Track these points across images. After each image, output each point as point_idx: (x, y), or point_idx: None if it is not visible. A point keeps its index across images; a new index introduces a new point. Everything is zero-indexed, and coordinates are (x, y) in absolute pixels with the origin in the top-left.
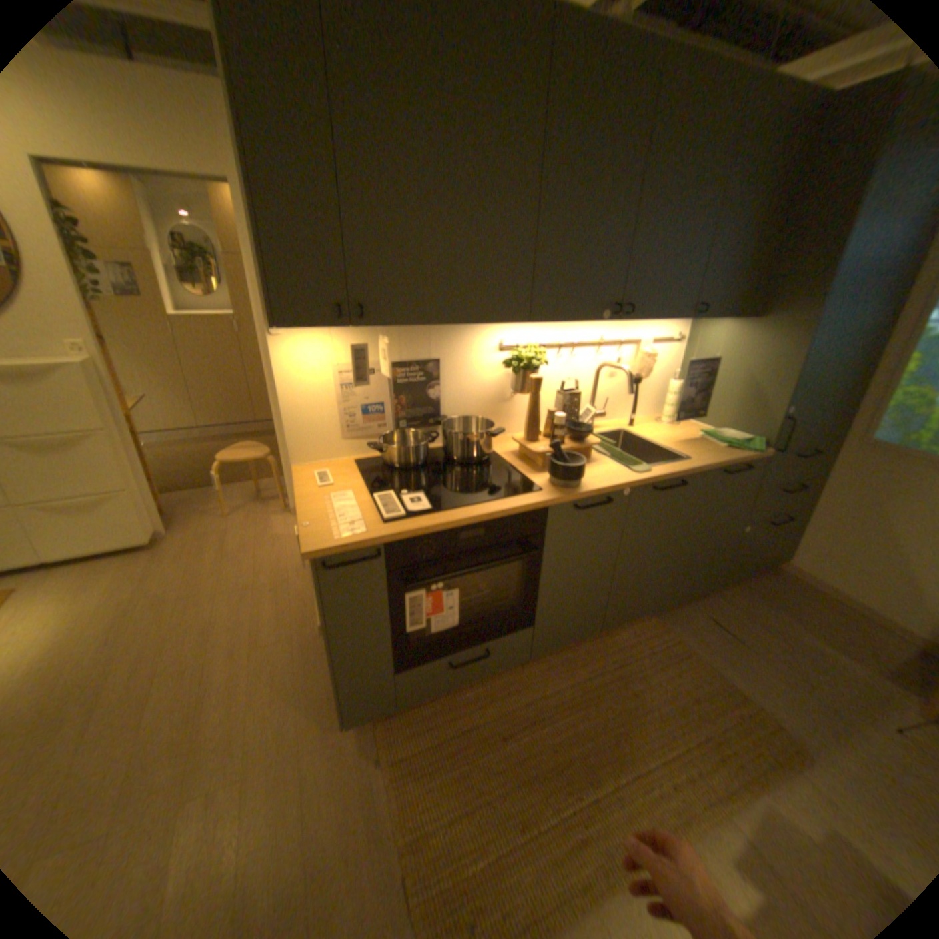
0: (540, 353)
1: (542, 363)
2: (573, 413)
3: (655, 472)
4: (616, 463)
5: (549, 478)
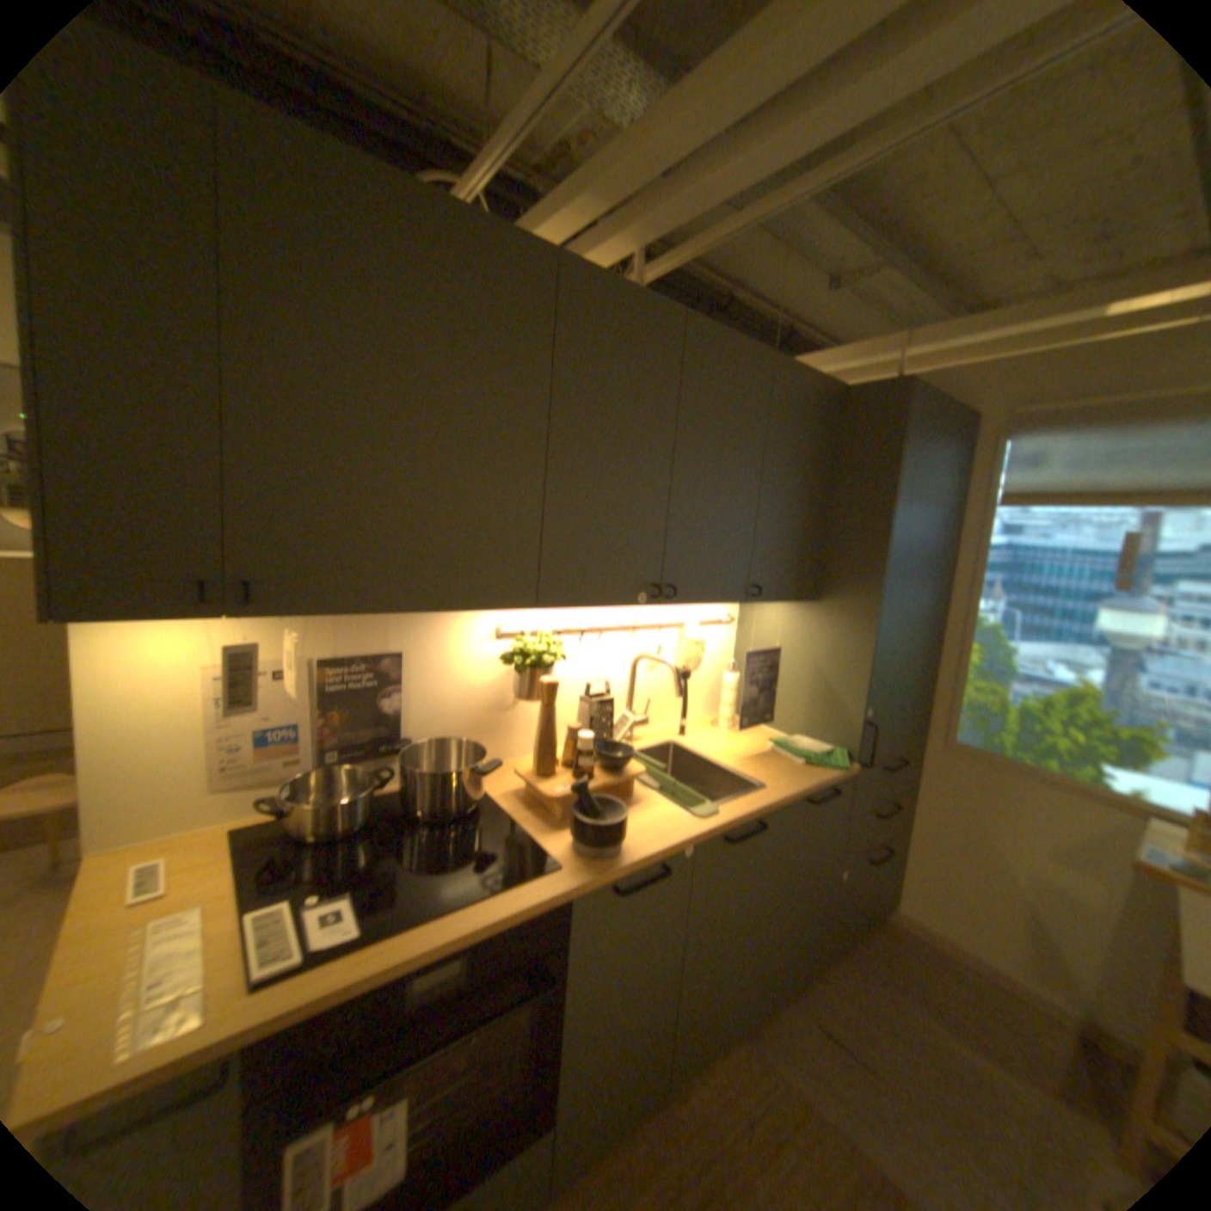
0: (556, 644)
1: (559, 656)
2: (606, 728)
3: (725, 815)
4: (670, 802)
5: (574, 845)
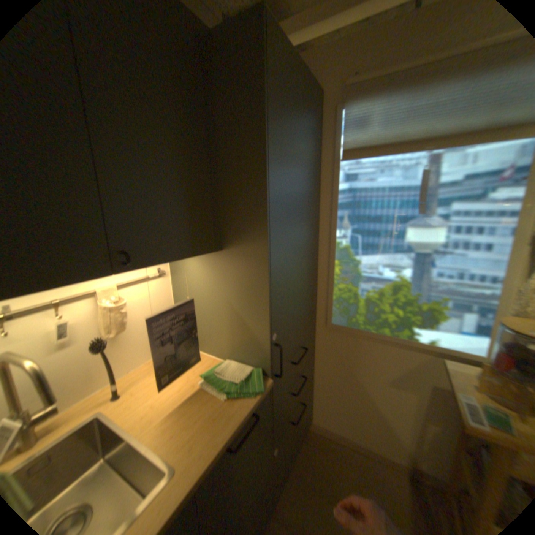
0: None
1: None
2: None
3: None
4: None
5: None
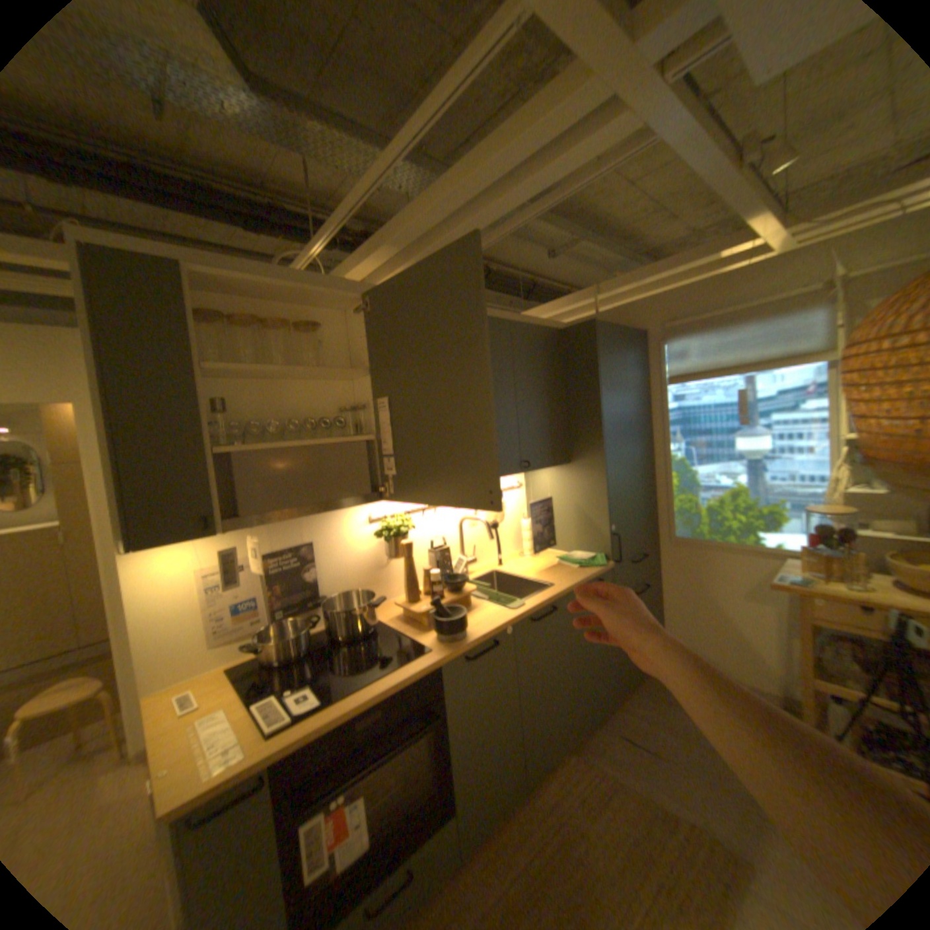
0: (407, 520)
1: (410, 527)
2: (447, 566)
3: (528, 605)
4: (494, 604)
5: (437, 636)
